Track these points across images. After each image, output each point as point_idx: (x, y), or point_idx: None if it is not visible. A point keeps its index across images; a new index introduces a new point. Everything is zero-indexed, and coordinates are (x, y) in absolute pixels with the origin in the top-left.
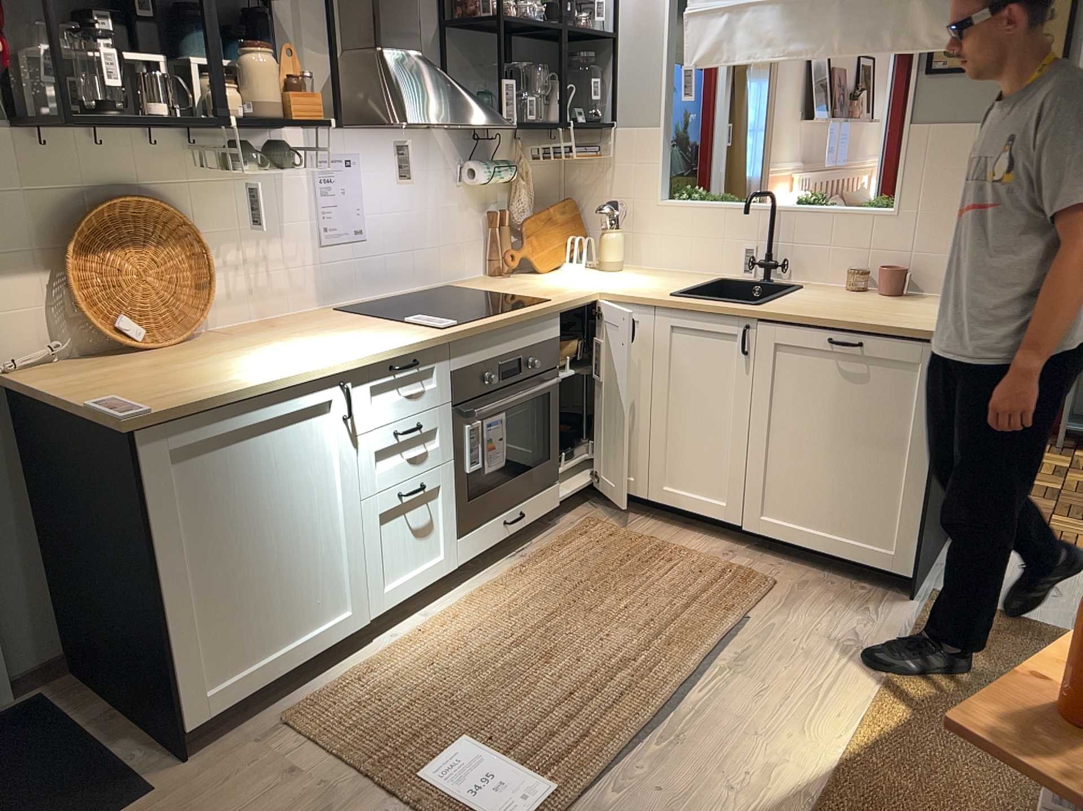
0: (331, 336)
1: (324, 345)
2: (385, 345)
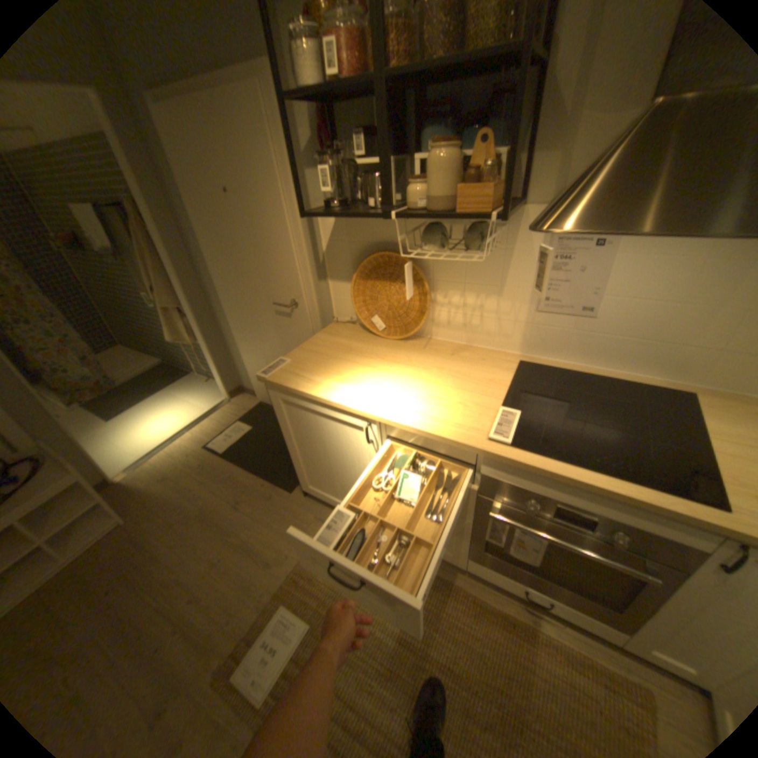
0: (437, 384)
1: (410, 389)
2: (418, 419)
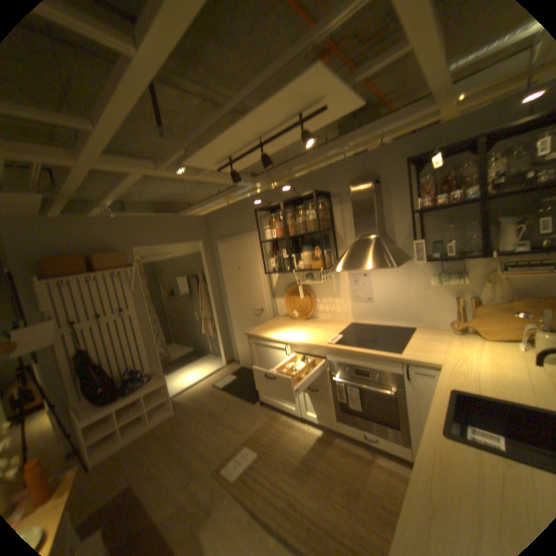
0: (314, 330)
1: (303, 332)
2: (303, 339)
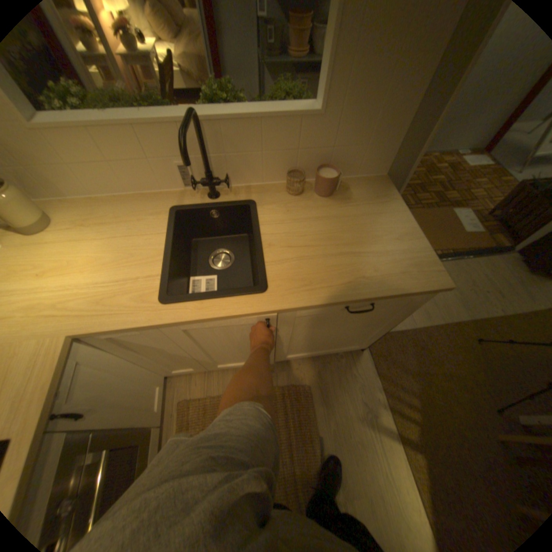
0: None
1: None
2: None
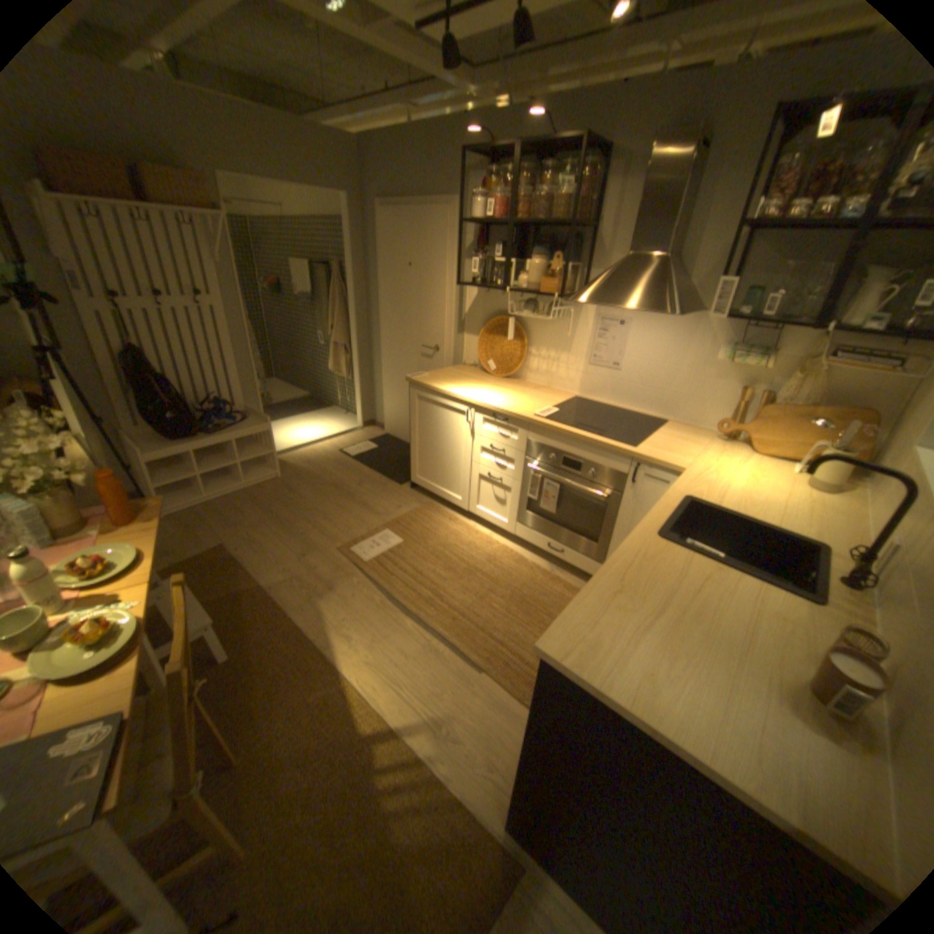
0: (516, 397)
1: (499, 396)
2: (498, 405)
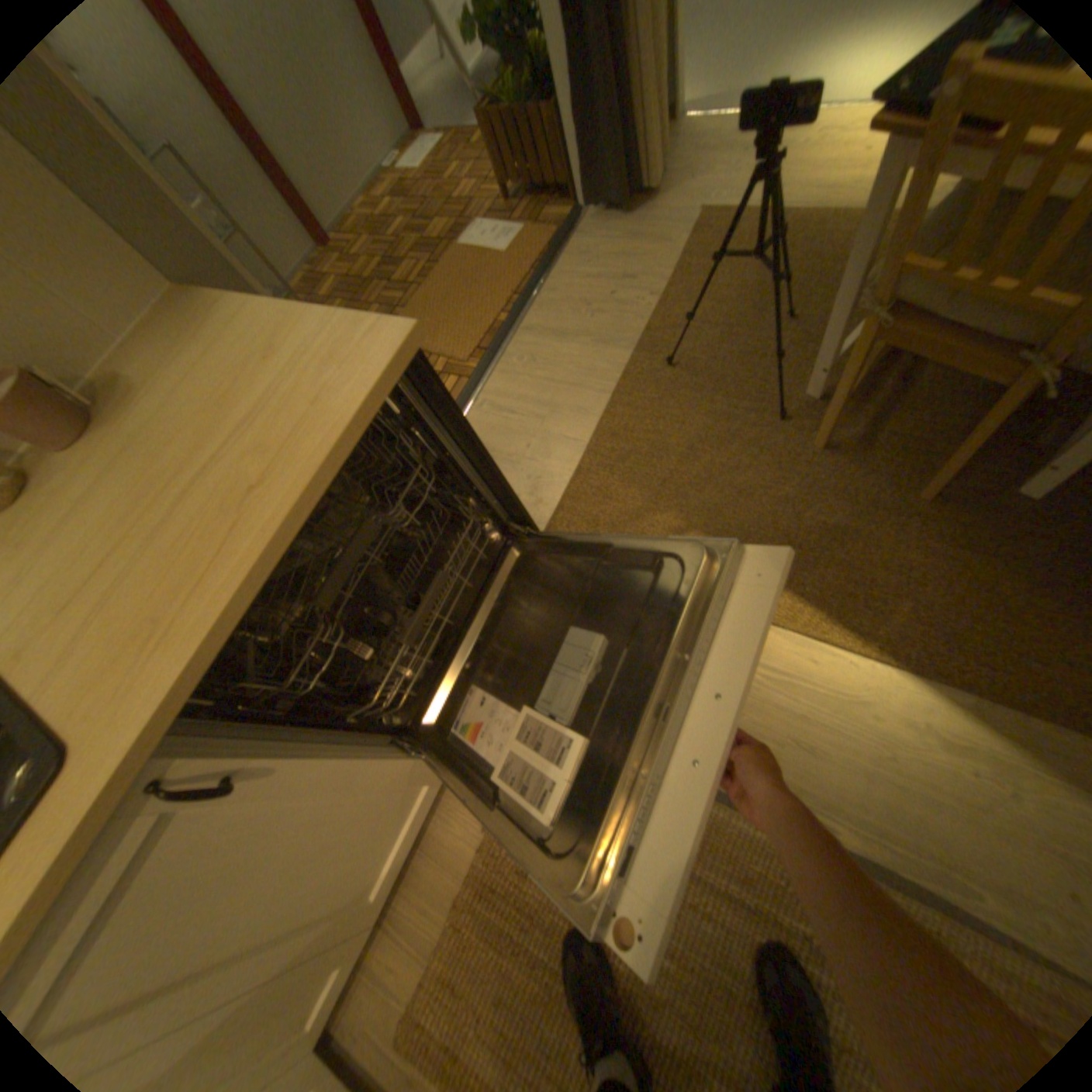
0: None
1: None
2: None
